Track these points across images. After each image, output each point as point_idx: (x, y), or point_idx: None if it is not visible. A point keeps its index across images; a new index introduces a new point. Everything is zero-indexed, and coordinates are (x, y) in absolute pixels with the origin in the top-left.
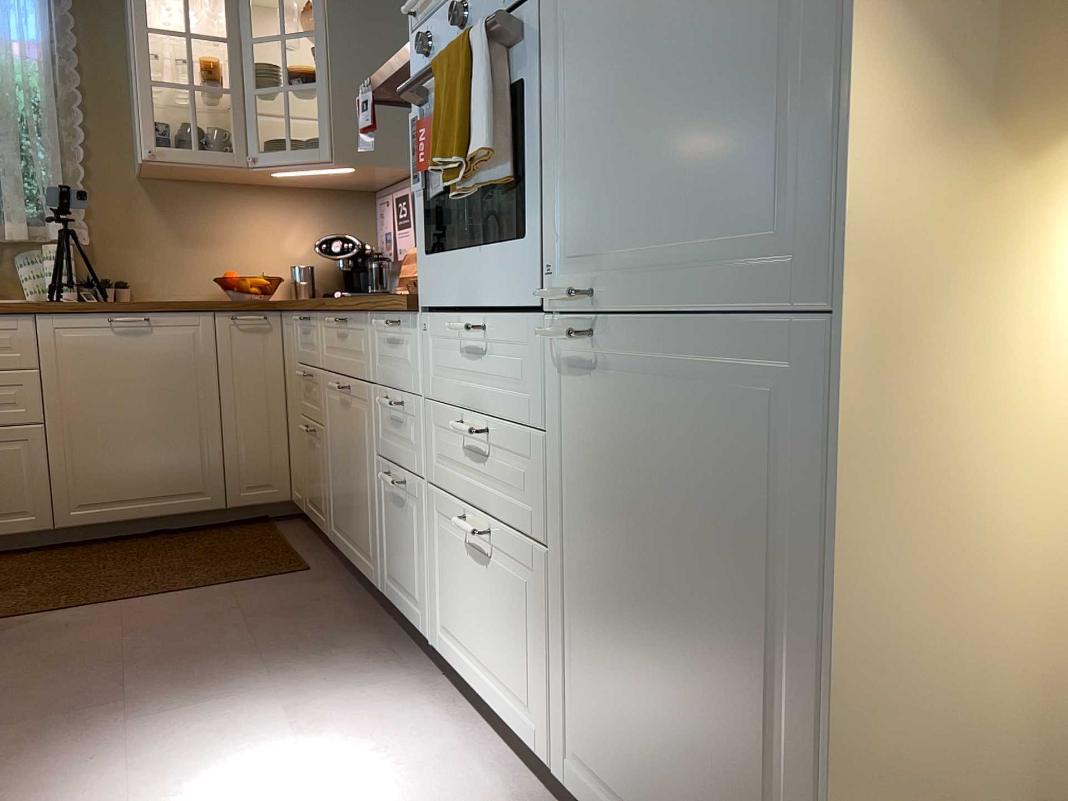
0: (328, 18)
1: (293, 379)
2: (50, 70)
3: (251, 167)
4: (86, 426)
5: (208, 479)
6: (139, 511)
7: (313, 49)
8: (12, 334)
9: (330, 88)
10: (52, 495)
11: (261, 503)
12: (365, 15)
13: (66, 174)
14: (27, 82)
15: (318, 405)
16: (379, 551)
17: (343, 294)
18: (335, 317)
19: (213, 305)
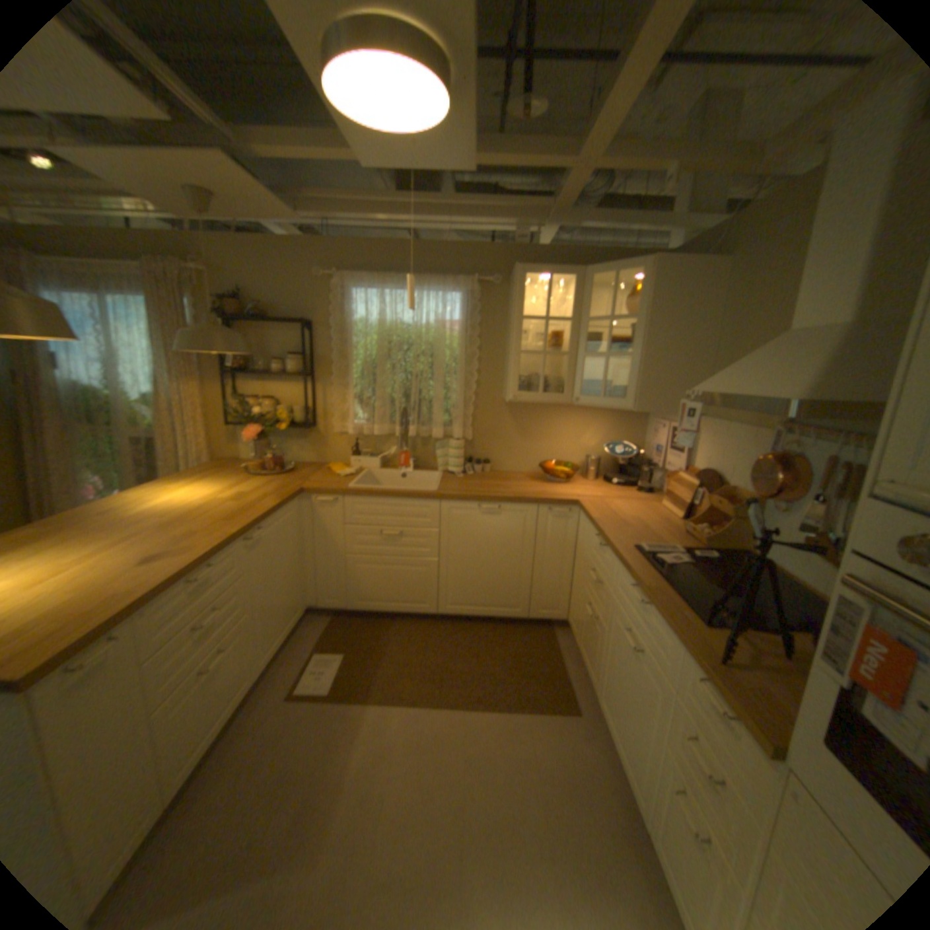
0: (651, 304)
1: (584, 559)
2: (465, 338)
3: (574, 403)
4: (460, 562)
5: (521, 600)
6: (481, 612)
7: (633, 325)
8: (429, 508)
9: (643, 358)
10: (439, 595)
11: (550, 619)
12: (681, 300)
13: (466, 397)
14: (452, 346)
15: (604, 607)
16: (655, 809)
17: (620, 483)
18: (639, 585)
19: (539, 500)
